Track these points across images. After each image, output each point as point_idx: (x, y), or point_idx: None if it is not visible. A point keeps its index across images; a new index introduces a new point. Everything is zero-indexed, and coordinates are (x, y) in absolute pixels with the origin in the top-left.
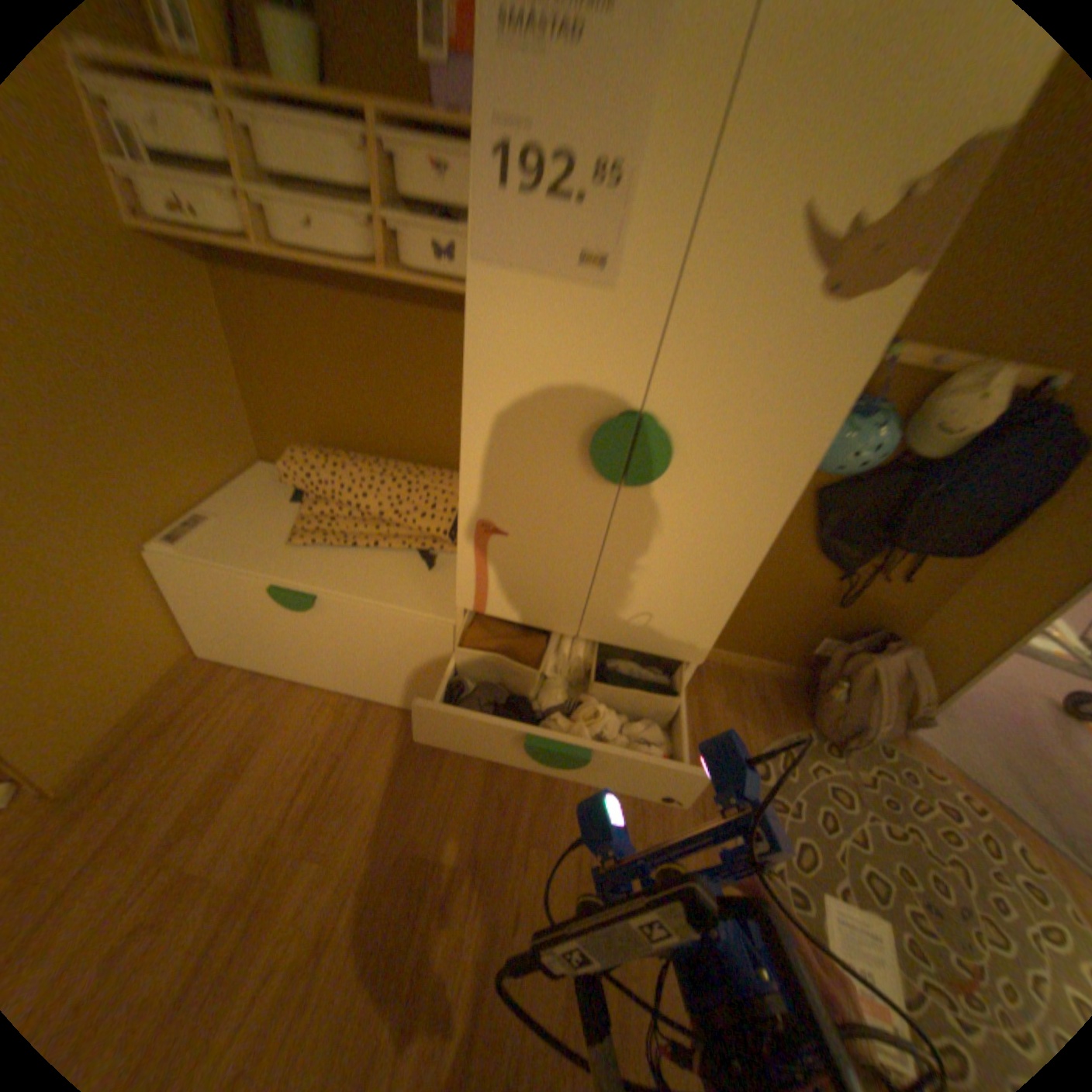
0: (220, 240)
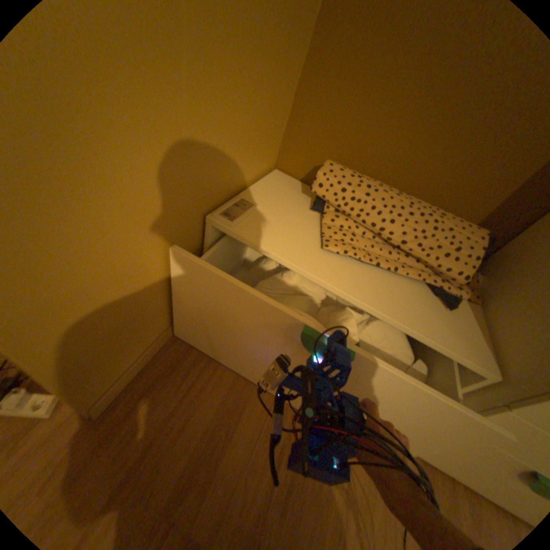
0: None
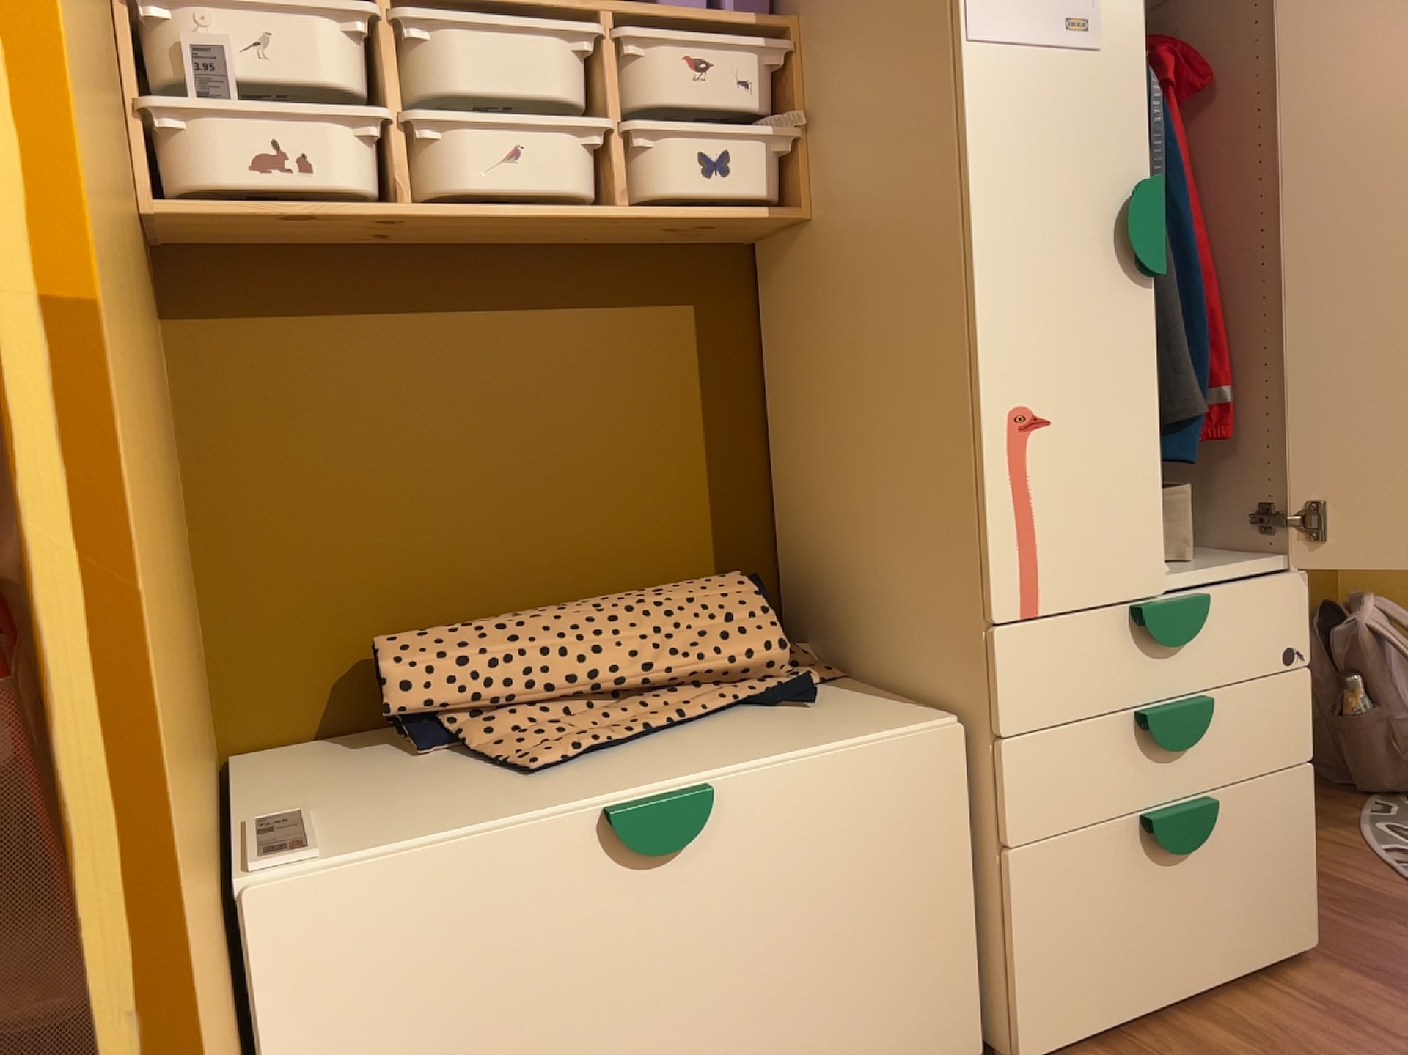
0: (347, 208)
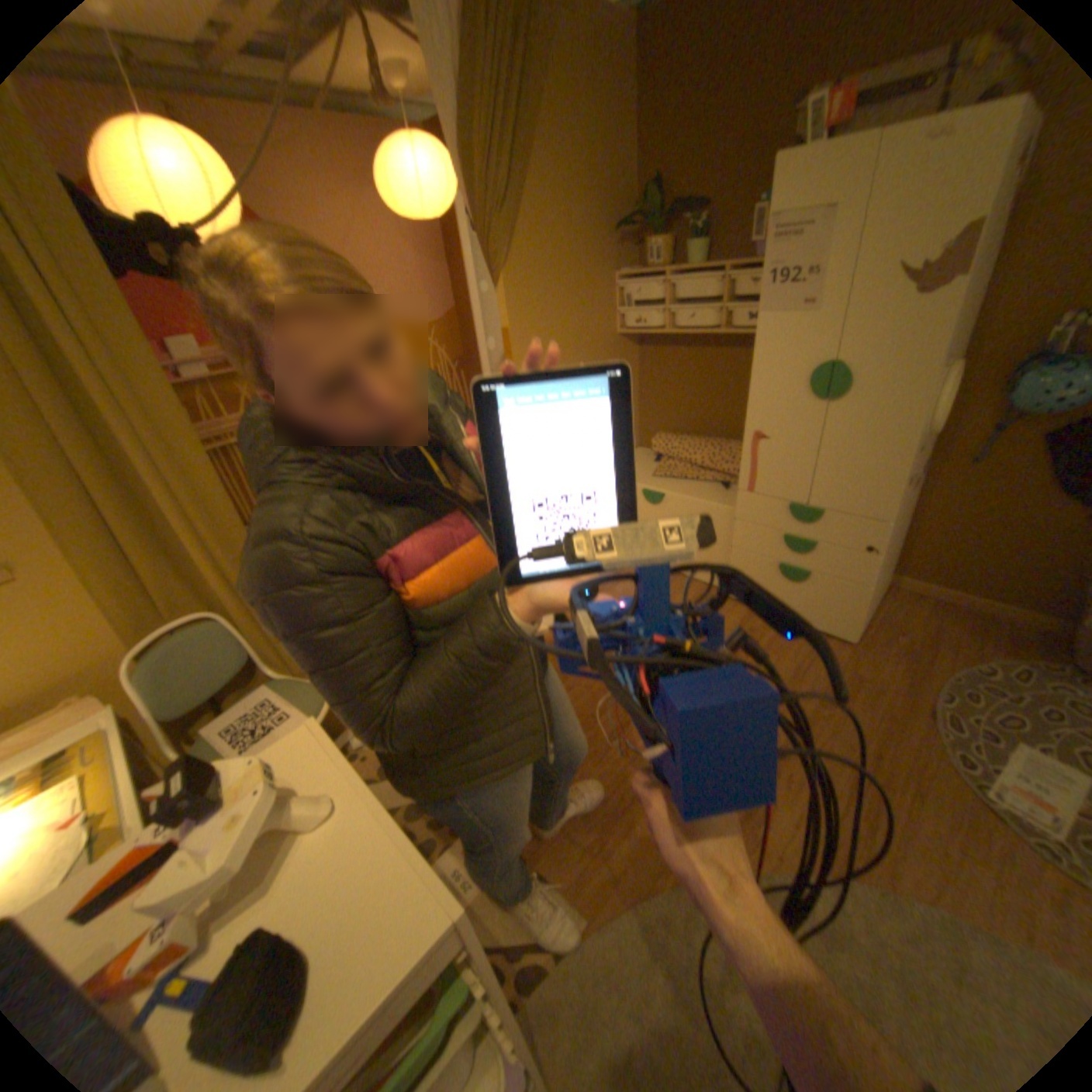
0: (652, 332)
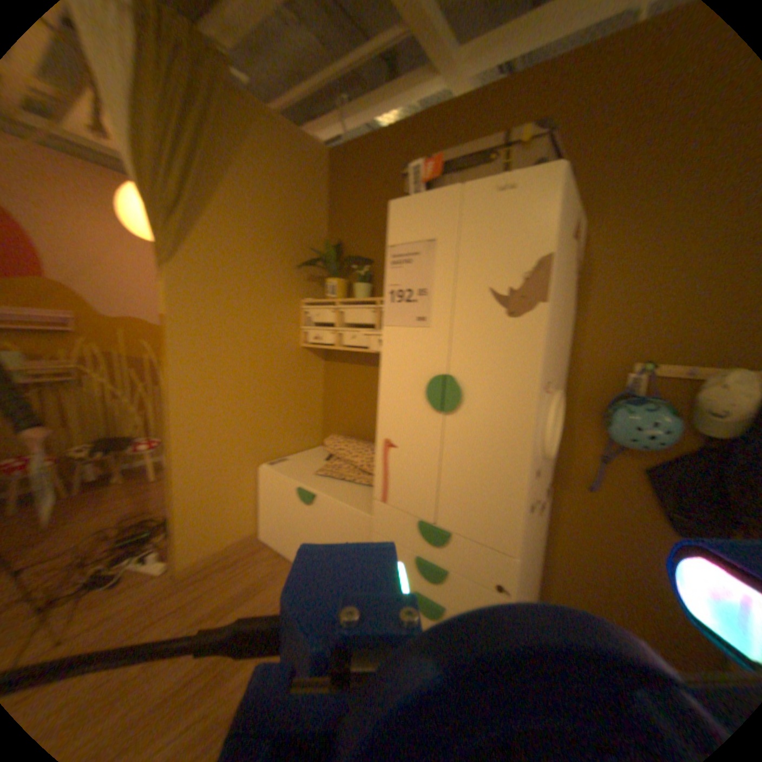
0: (325, 347)
